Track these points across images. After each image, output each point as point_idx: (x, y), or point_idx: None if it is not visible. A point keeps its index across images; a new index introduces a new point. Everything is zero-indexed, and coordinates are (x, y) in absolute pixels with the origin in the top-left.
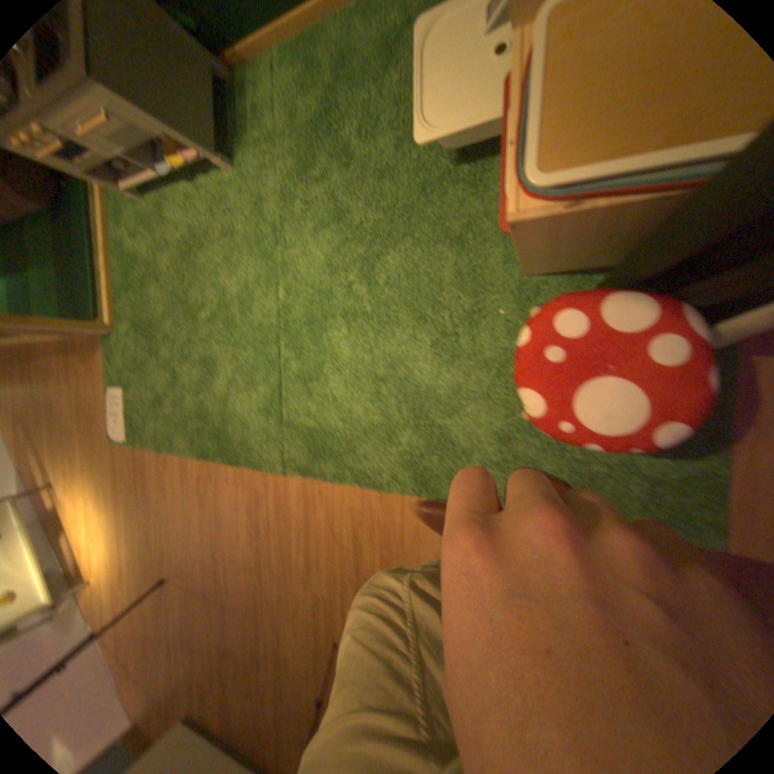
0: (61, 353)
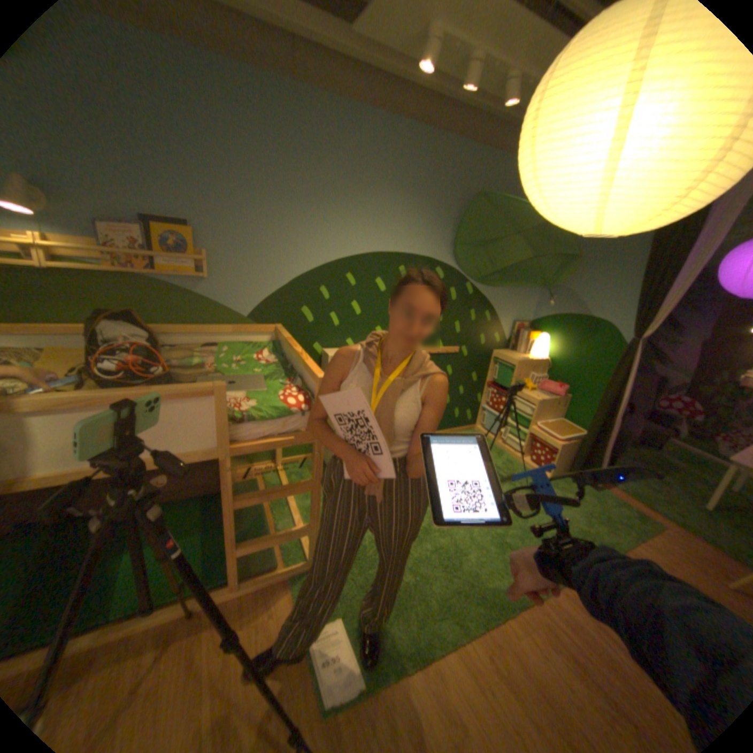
0: (187, 635)
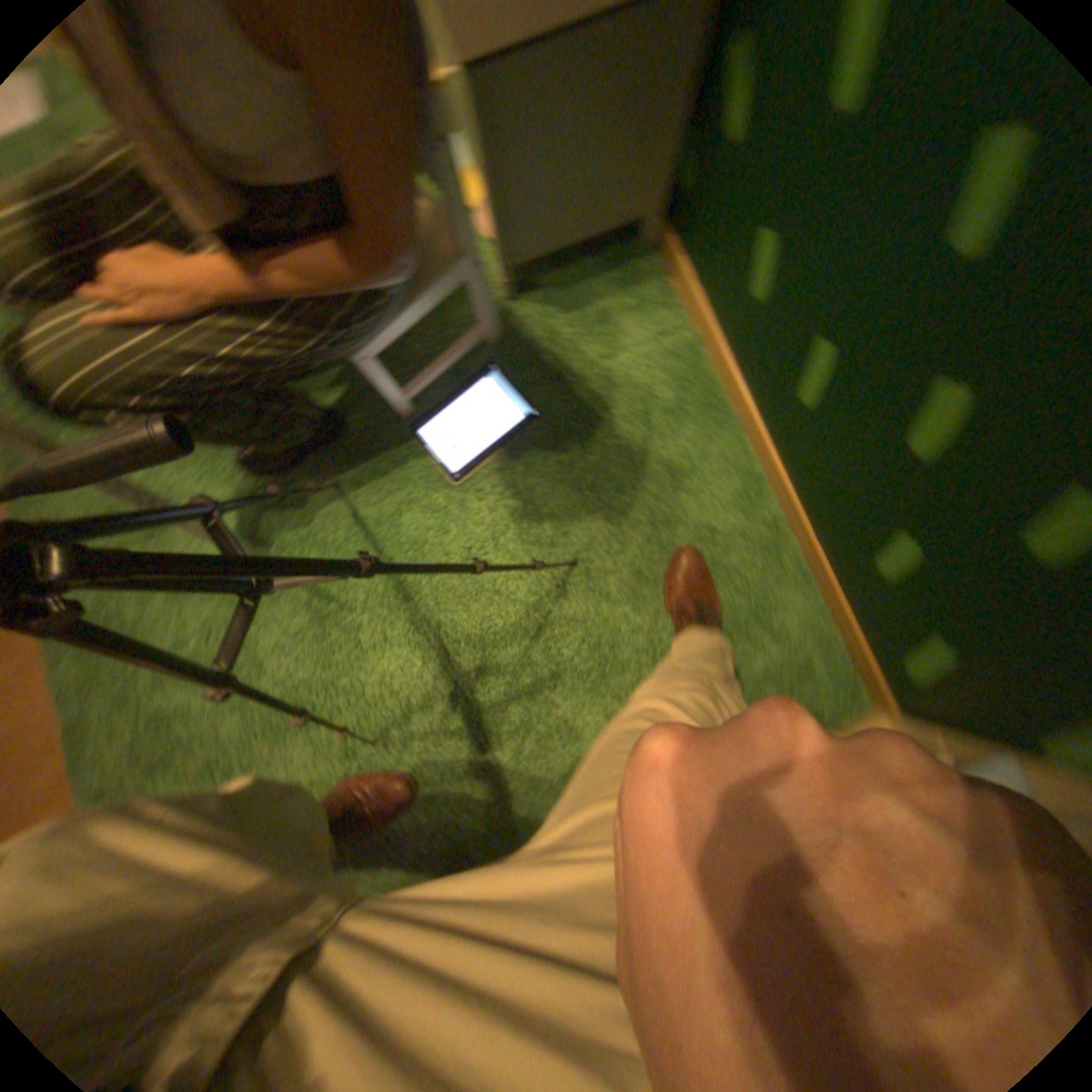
0: None
